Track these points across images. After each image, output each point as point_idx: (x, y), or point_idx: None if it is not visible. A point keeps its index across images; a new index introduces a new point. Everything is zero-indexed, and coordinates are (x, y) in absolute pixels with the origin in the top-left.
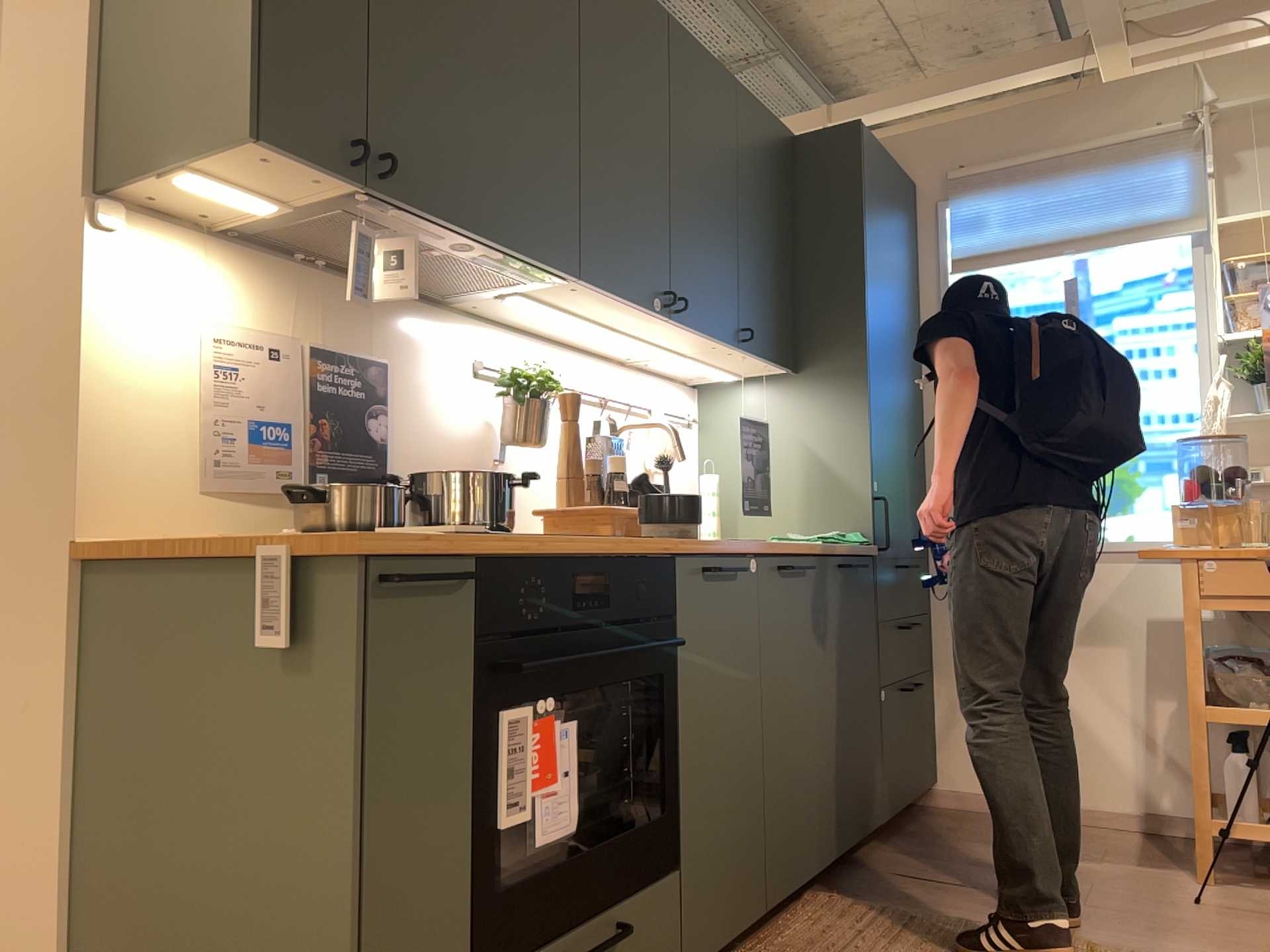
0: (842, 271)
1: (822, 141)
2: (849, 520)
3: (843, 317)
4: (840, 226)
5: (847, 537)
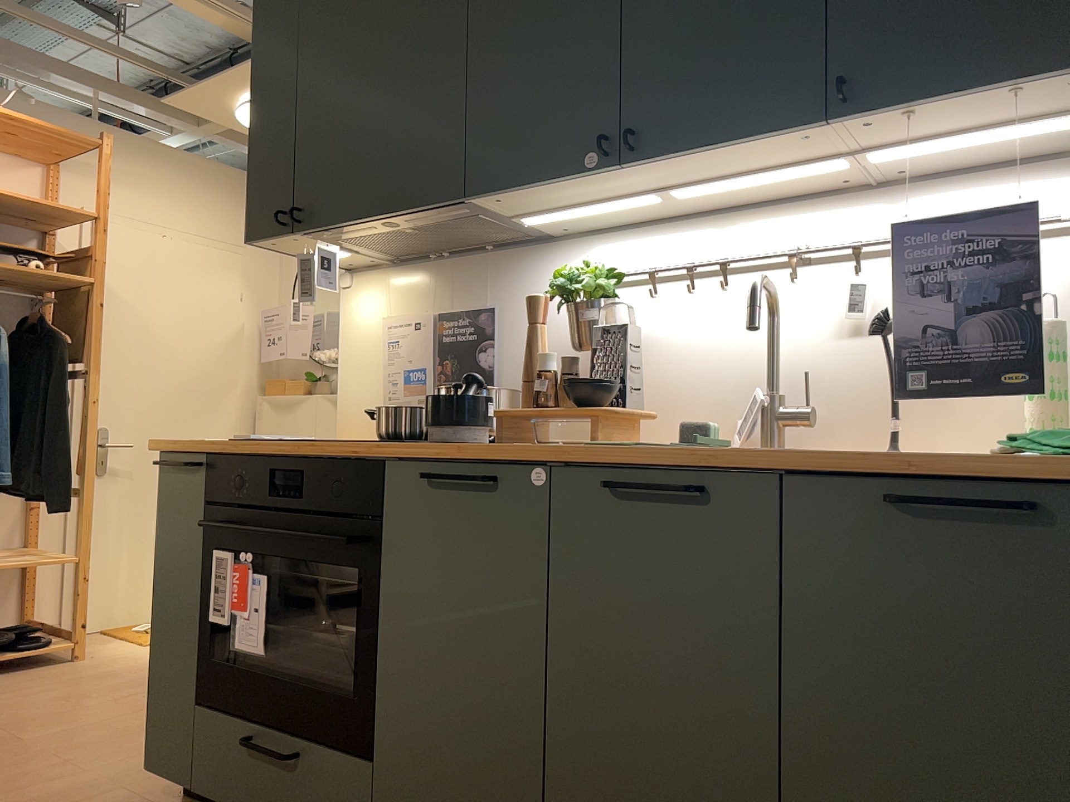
0: None
1: None
2: None
3: None
4: None
5: None
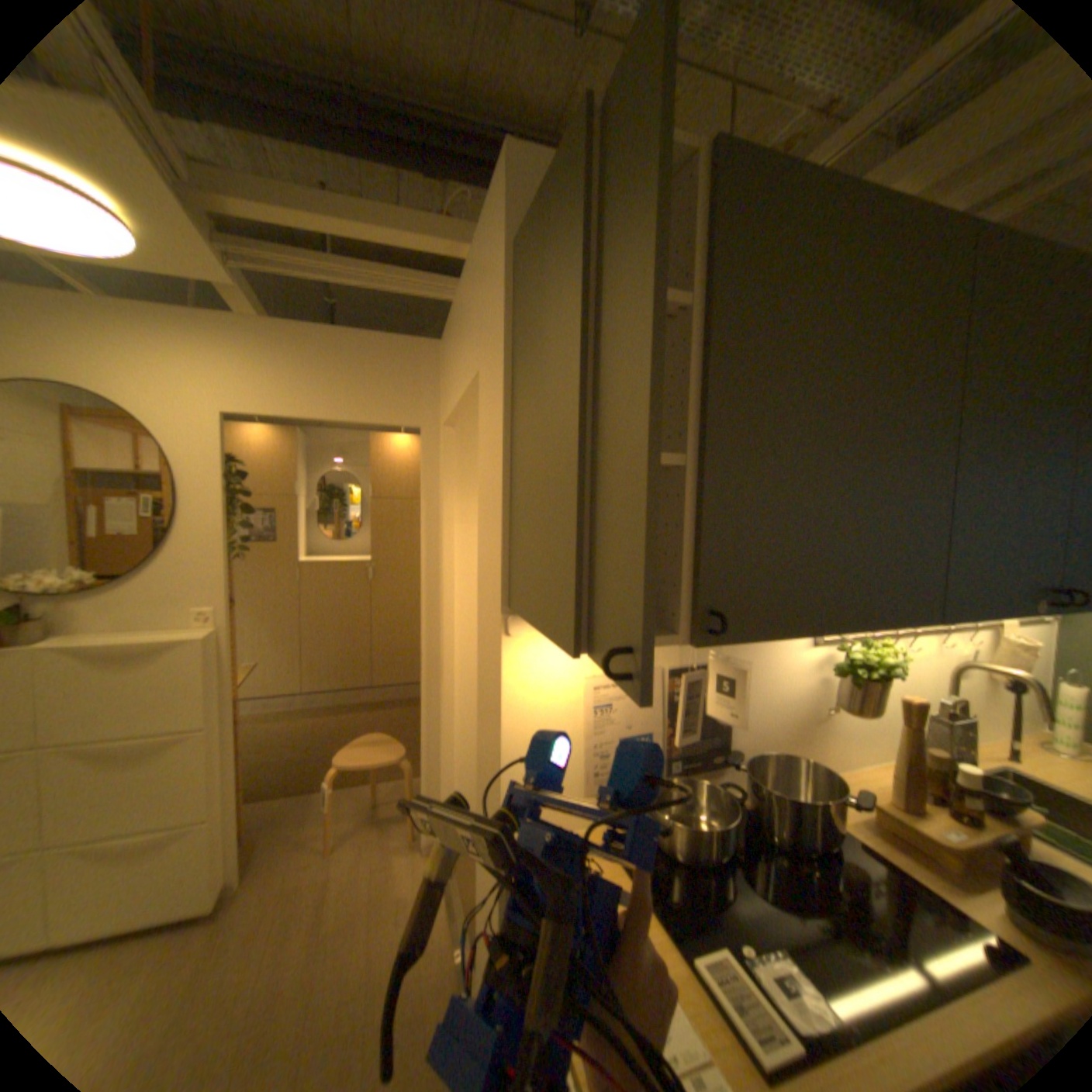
0: None
1: None
2: None
3: None
4: None
5: None
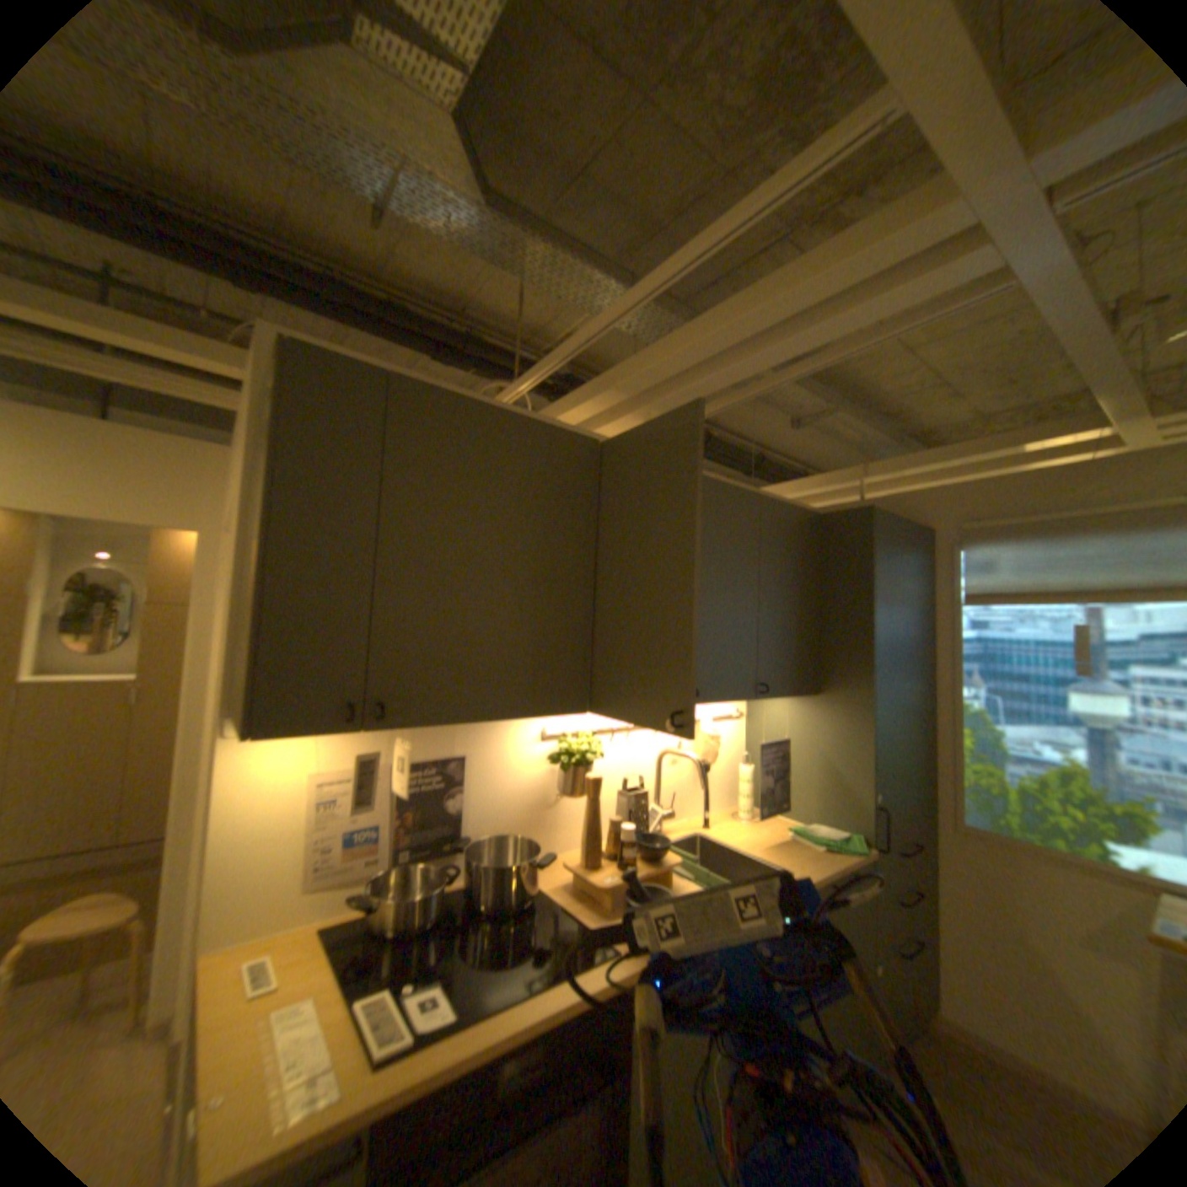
0: (854, 623)
1: (842, 518)
2: (854, 823)
3: (854, 660)
4: (854, 587)
5: (848, 846)
